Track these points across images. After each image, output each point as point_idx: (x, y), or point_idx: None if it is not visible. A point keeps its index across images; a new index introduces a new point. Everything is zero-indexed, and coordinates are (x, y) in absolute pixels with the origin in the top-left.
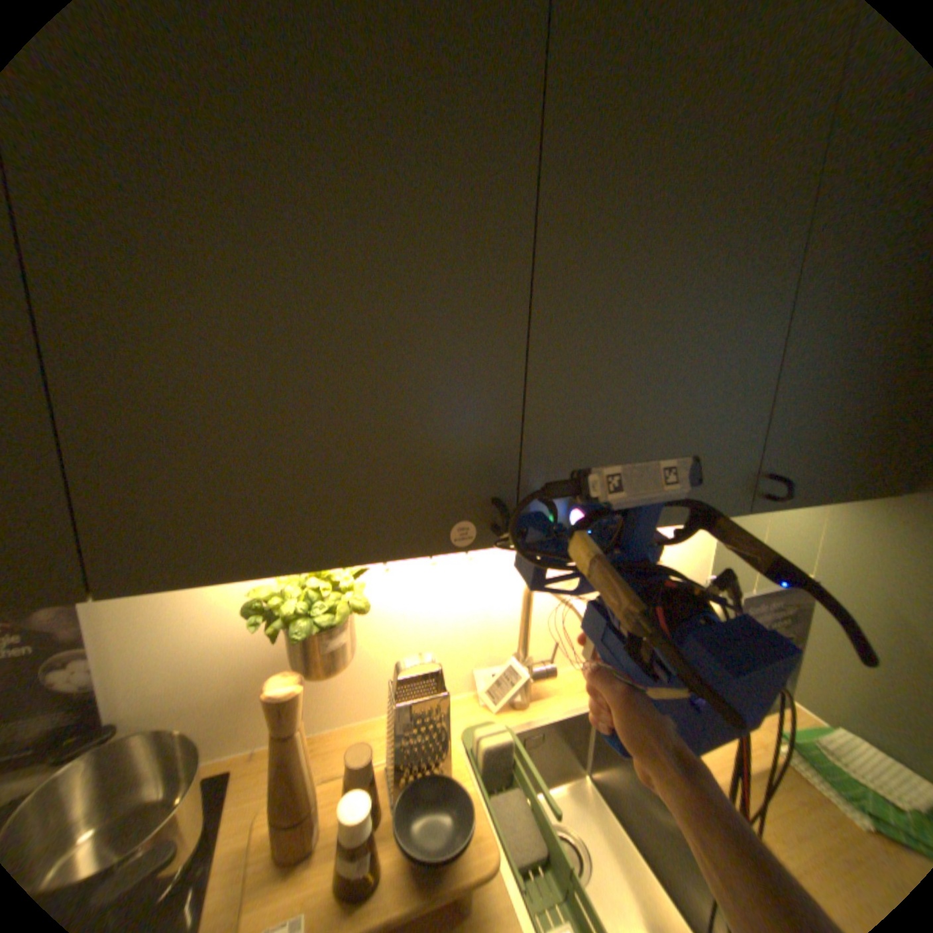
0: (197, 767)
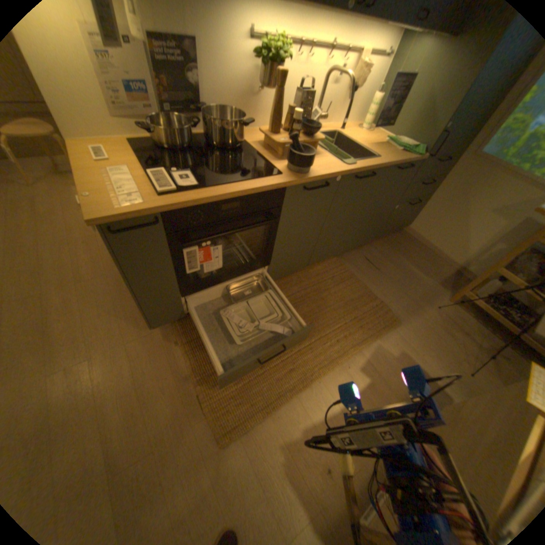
0: (240, 113)
